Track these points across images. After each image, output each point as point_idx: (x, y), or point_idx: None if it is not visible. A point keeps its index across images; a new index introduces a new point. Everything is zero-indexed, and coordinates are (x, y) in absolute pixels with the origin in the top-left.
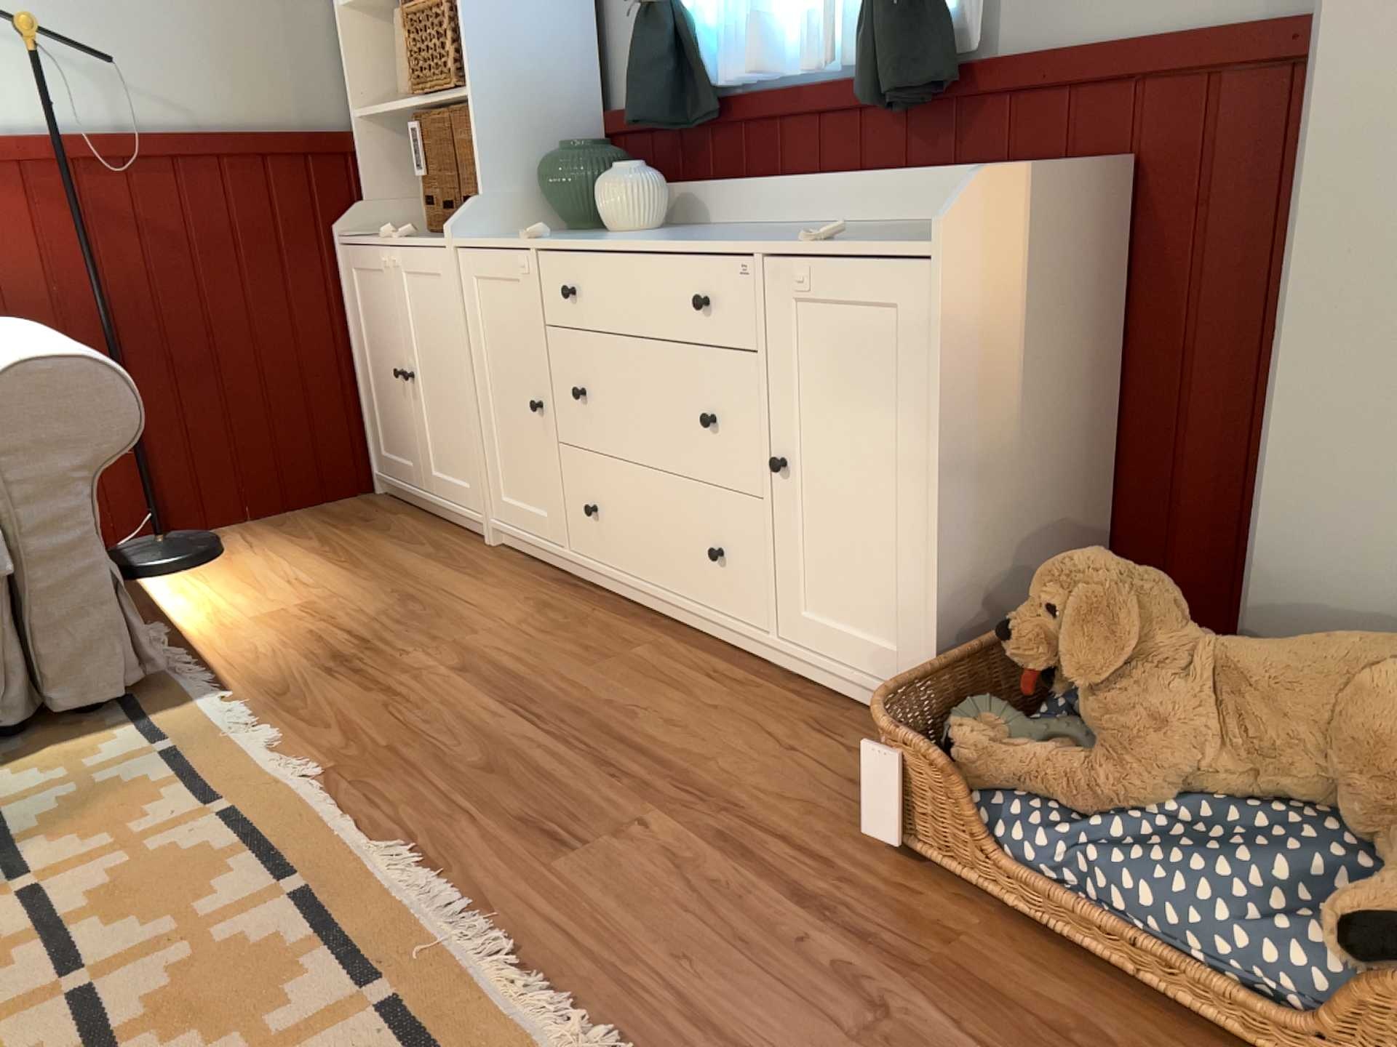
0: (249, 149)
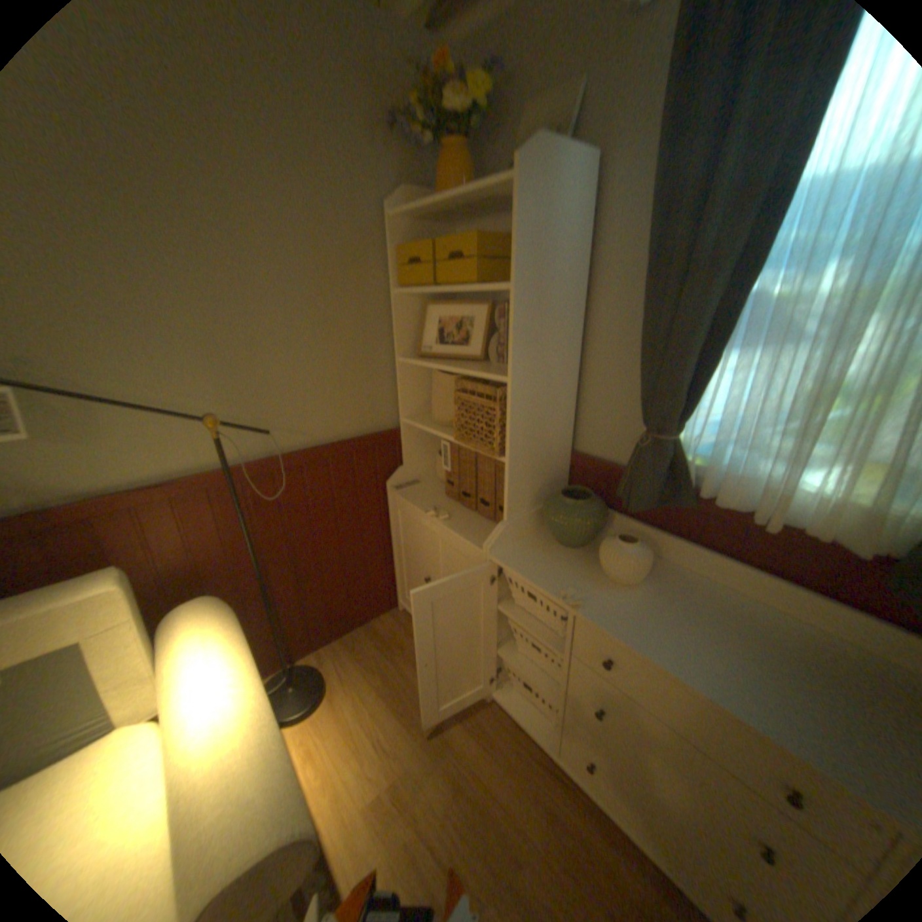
0: (343, 447)
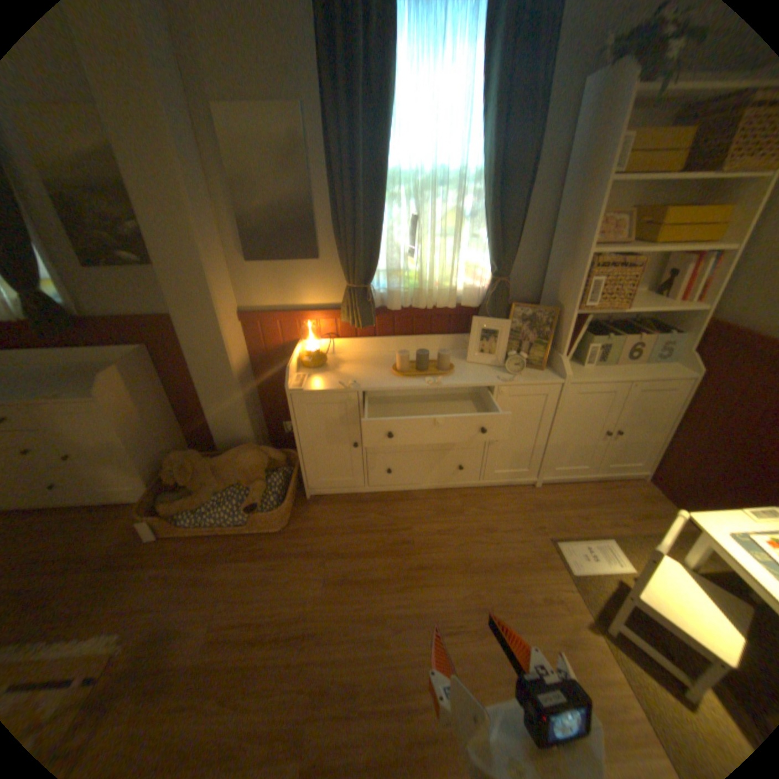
0: None
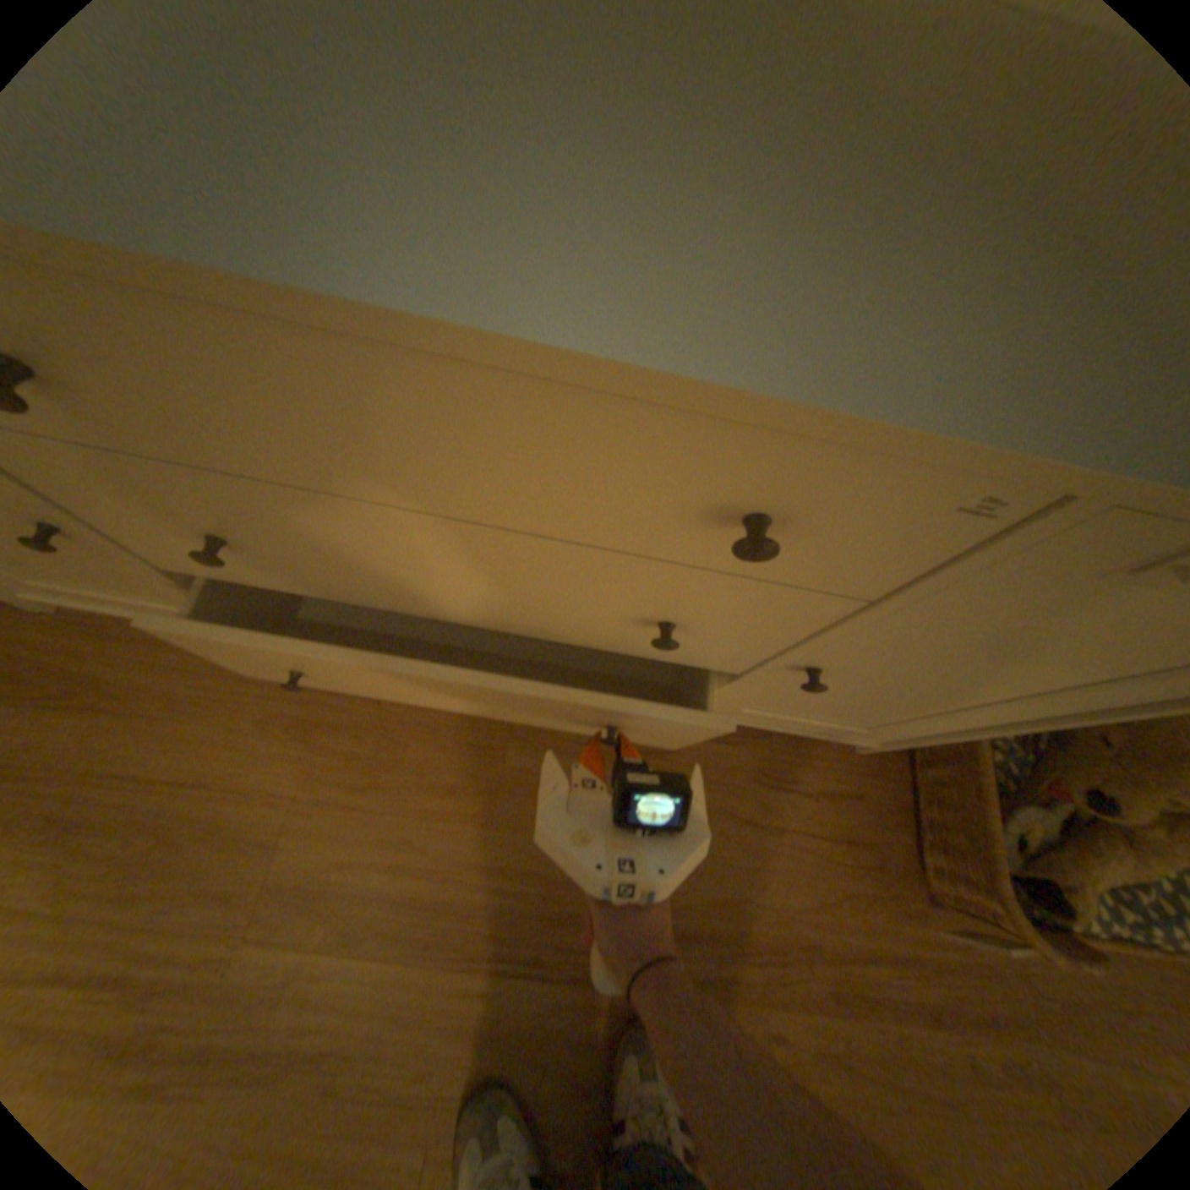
0: None
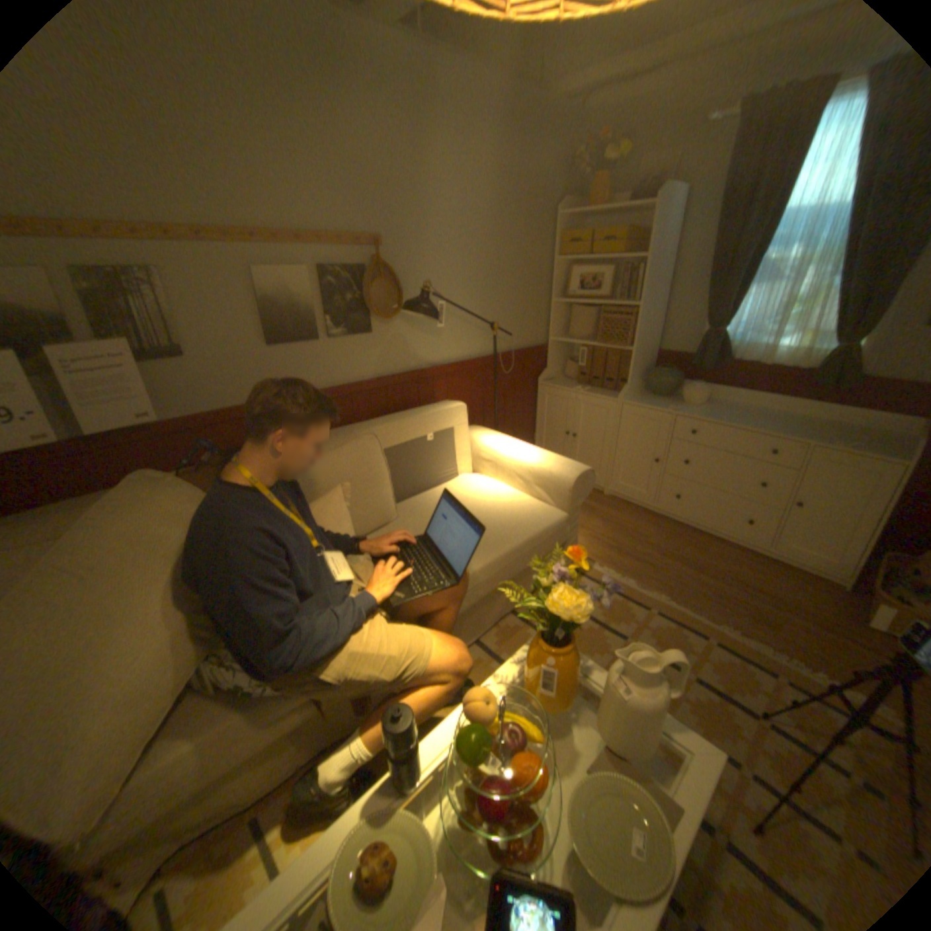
0: (523, 354)
